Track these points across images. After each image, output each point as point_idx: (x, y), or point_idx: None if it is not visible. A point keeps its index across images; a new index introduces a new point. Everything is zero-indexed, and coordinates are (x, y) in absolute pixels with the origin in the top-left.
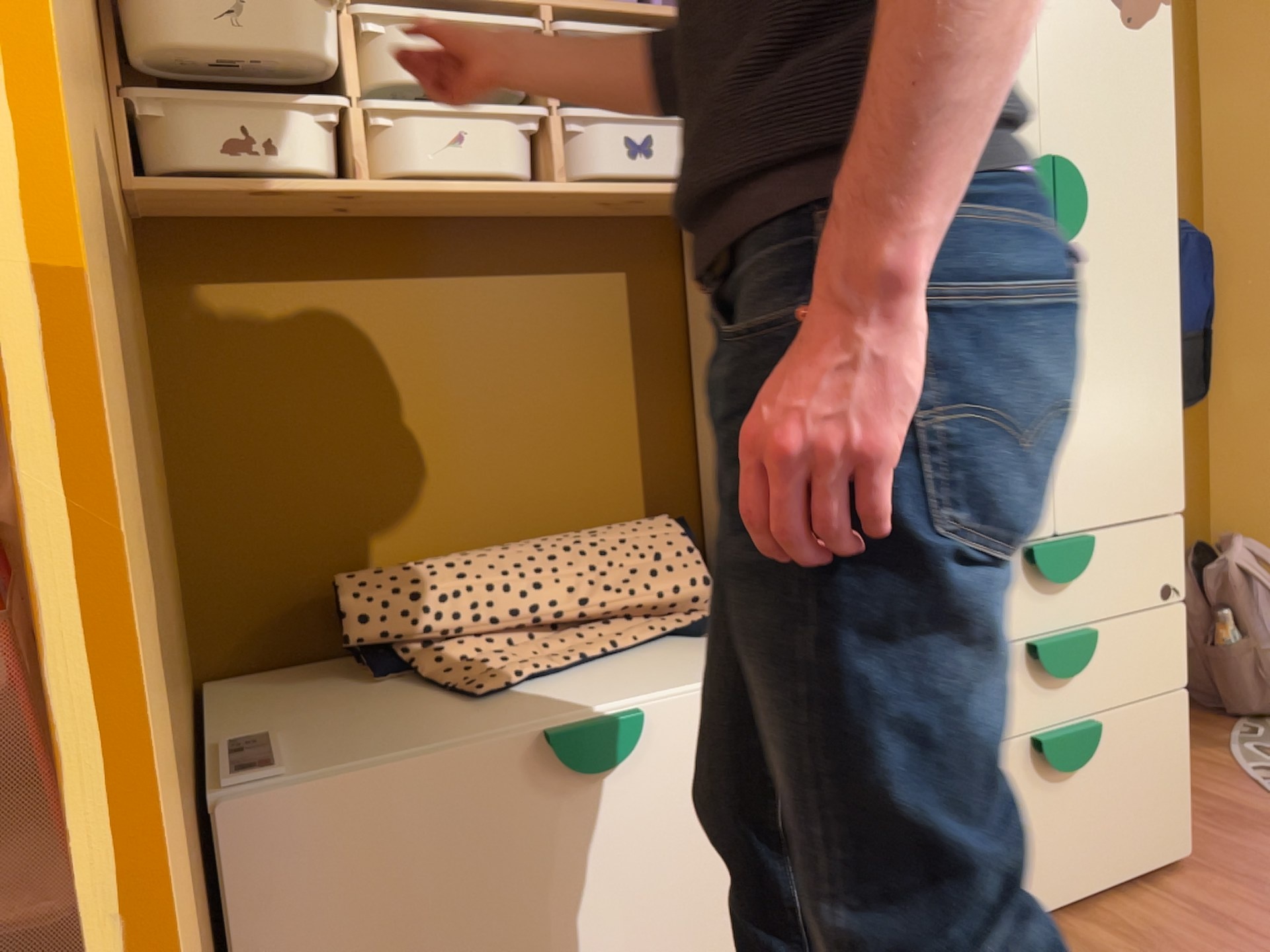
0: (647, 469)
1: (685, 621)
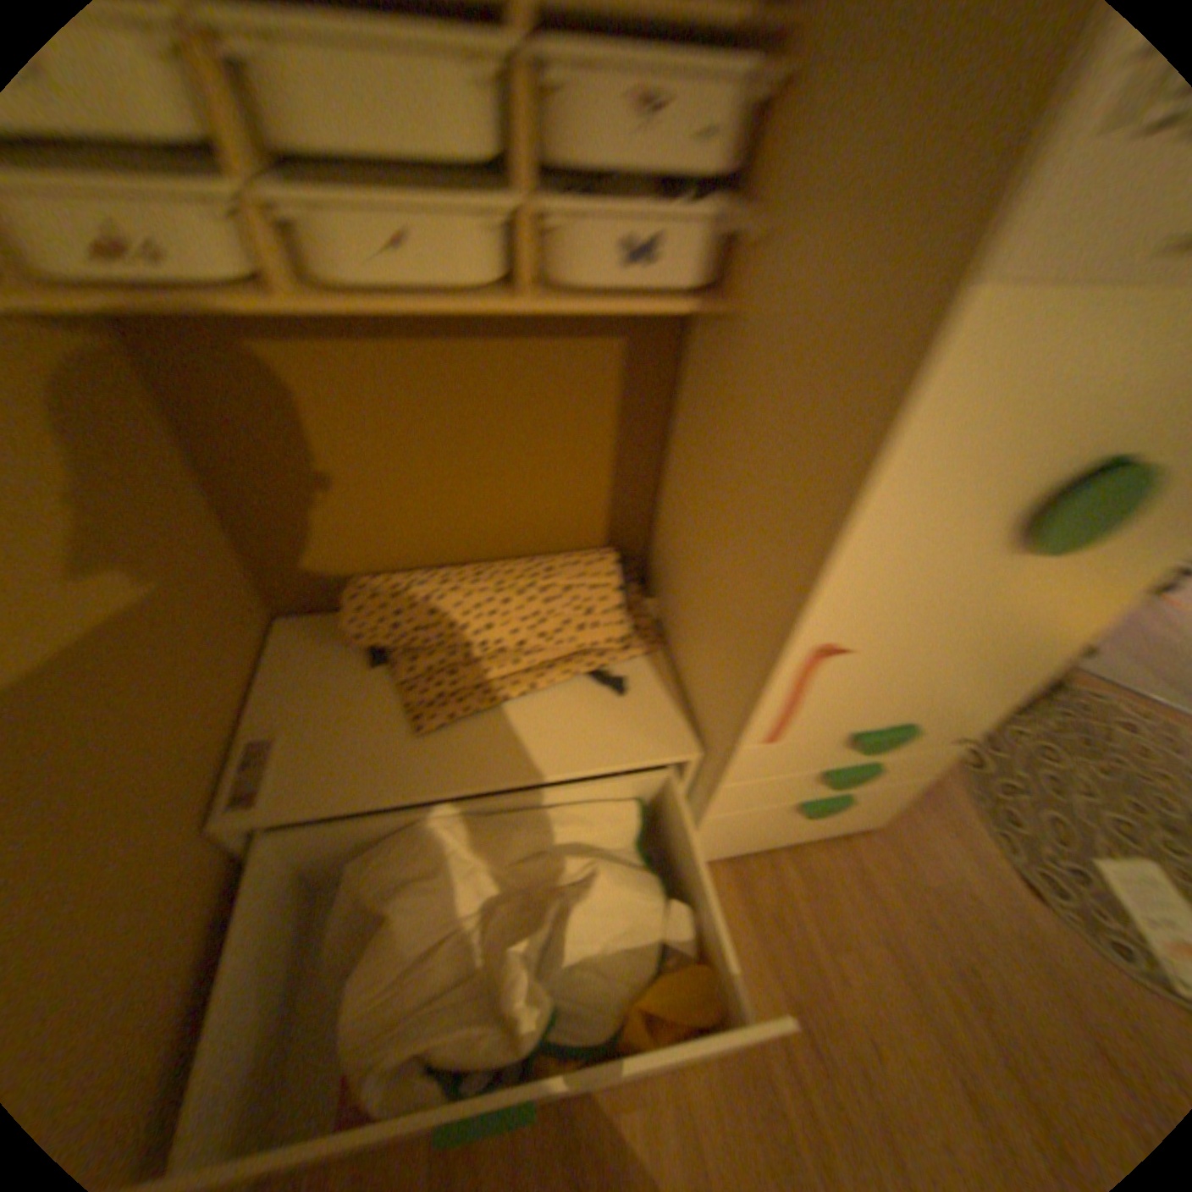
0: (611, 507)
1: (595, 661)
